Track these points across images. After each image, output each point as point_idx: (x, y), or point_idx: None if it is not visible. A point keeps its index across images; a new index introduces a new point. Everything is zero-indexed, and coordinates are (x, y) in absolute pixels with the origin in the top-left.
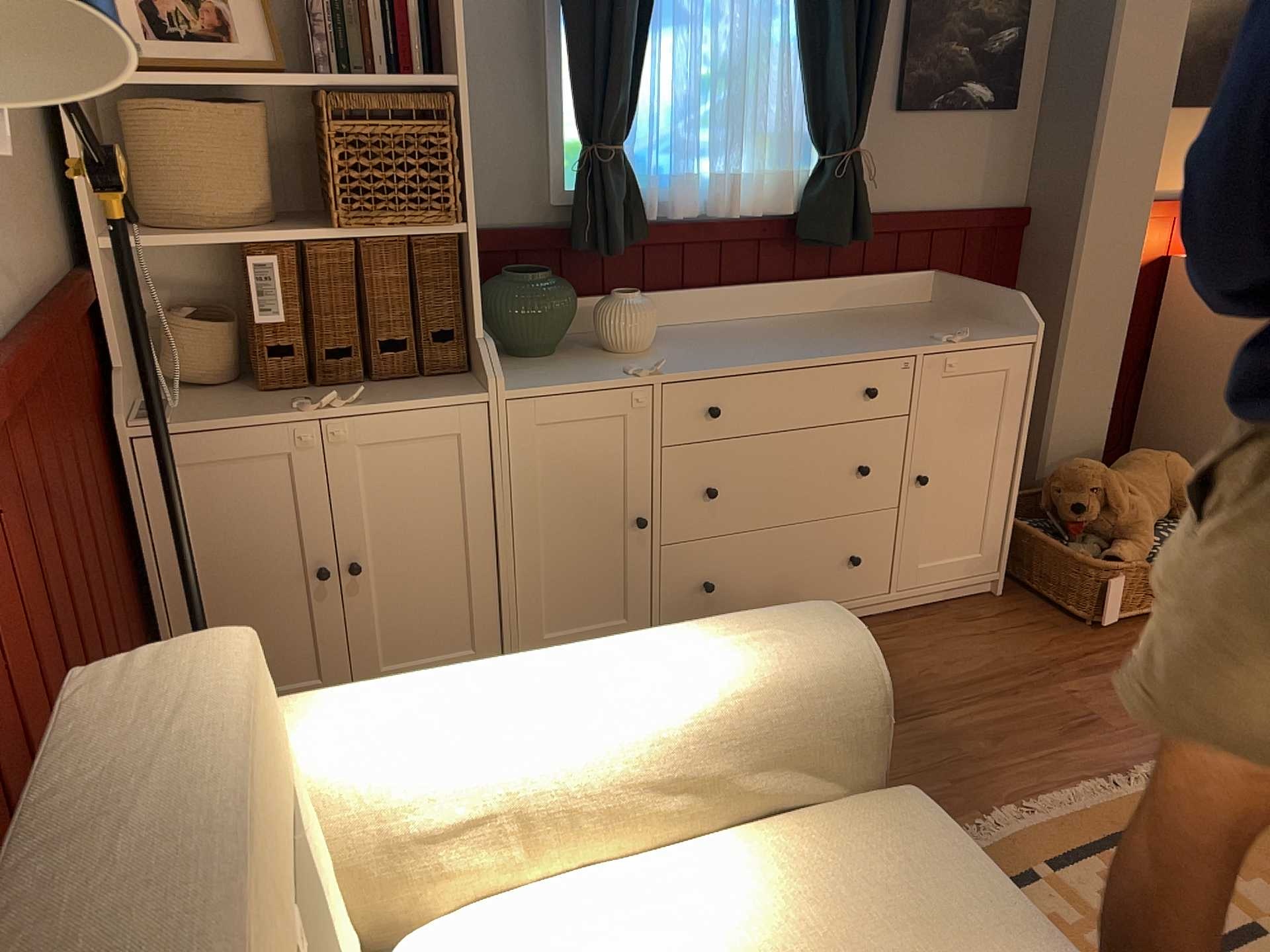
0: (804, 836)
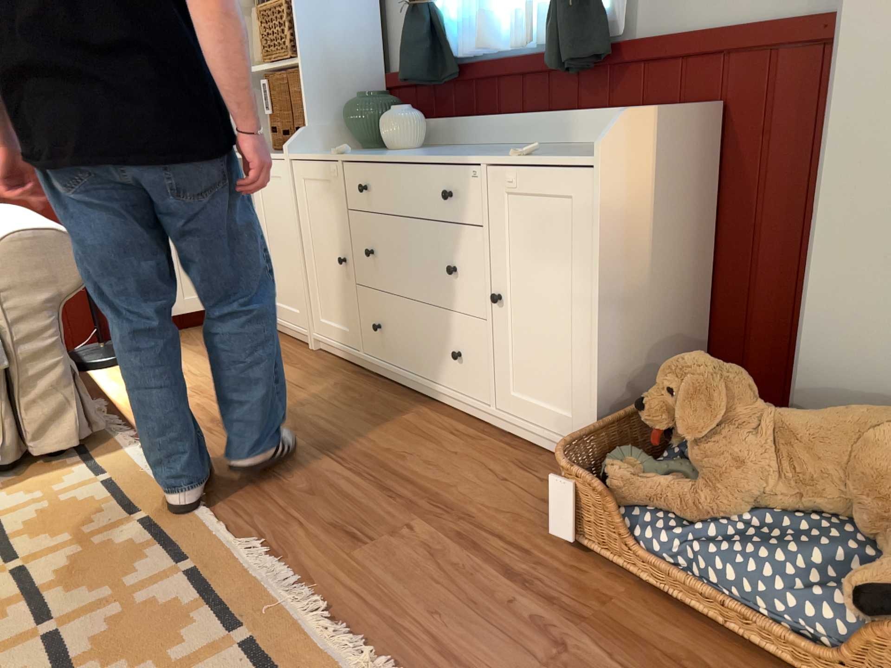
0: None
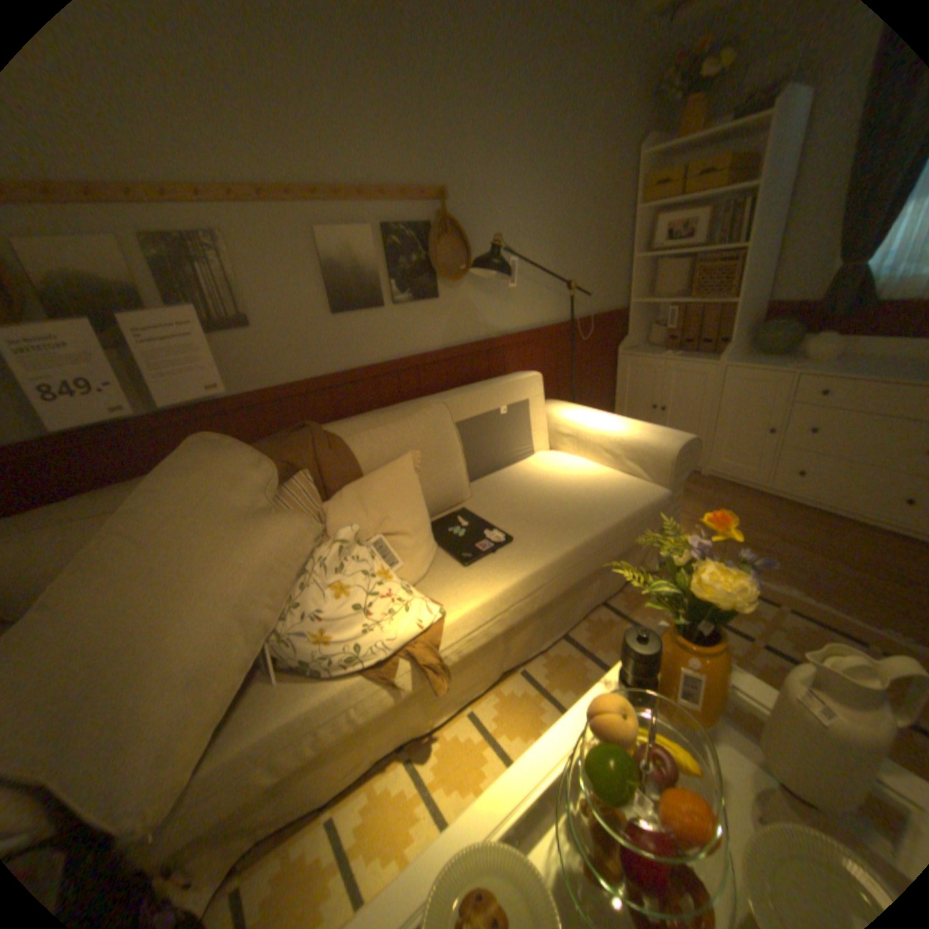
0: (628, 479)
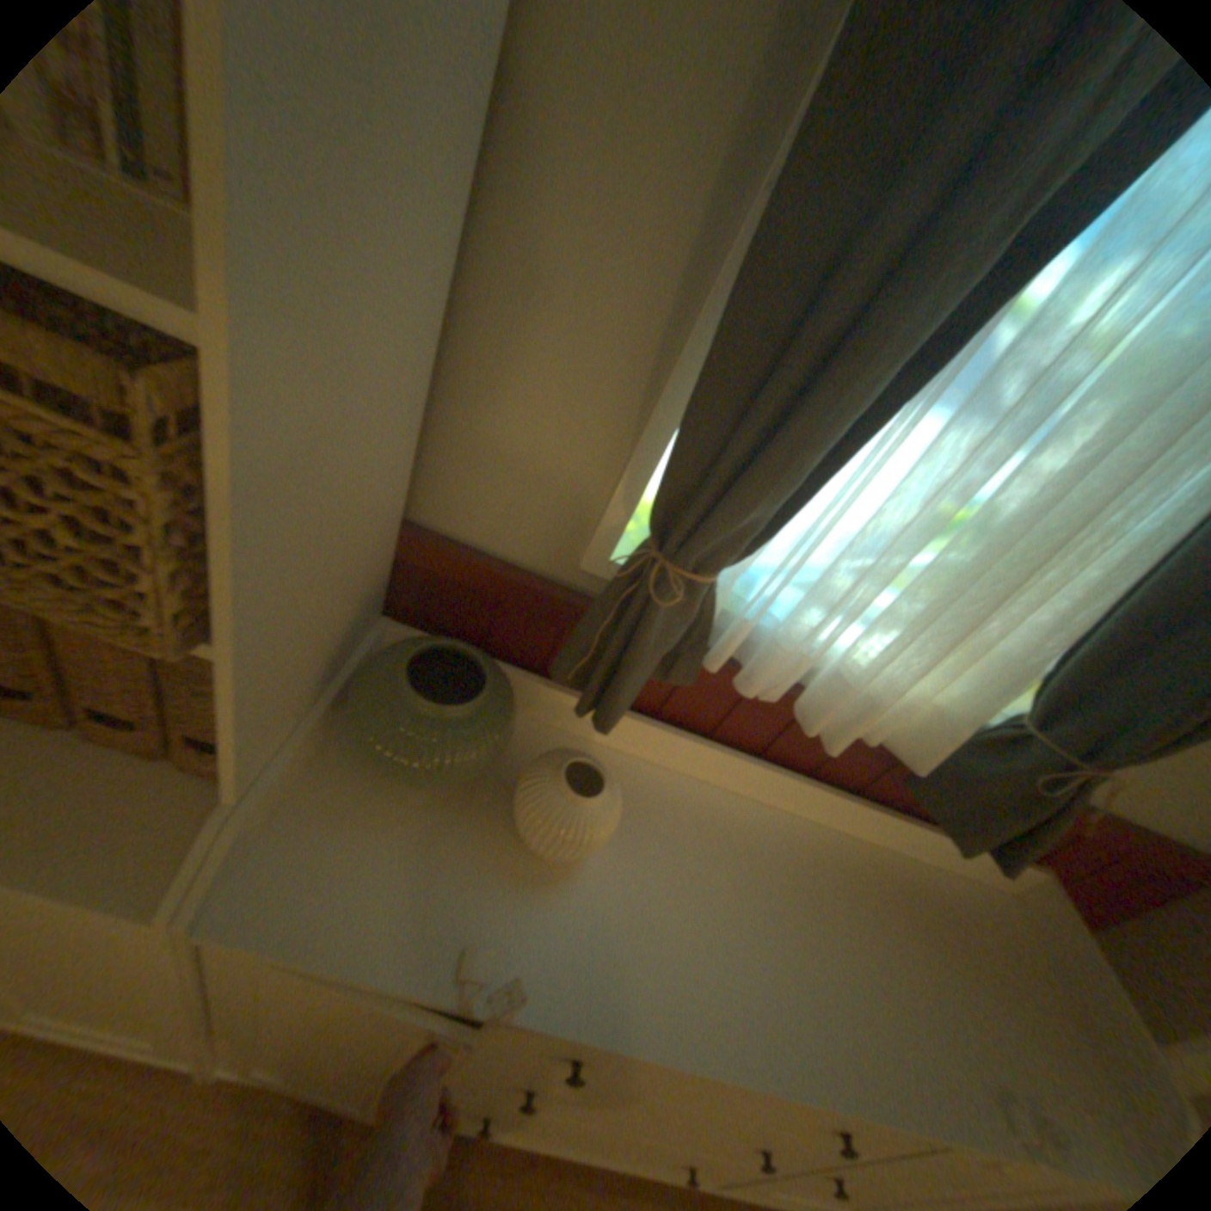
0: None
